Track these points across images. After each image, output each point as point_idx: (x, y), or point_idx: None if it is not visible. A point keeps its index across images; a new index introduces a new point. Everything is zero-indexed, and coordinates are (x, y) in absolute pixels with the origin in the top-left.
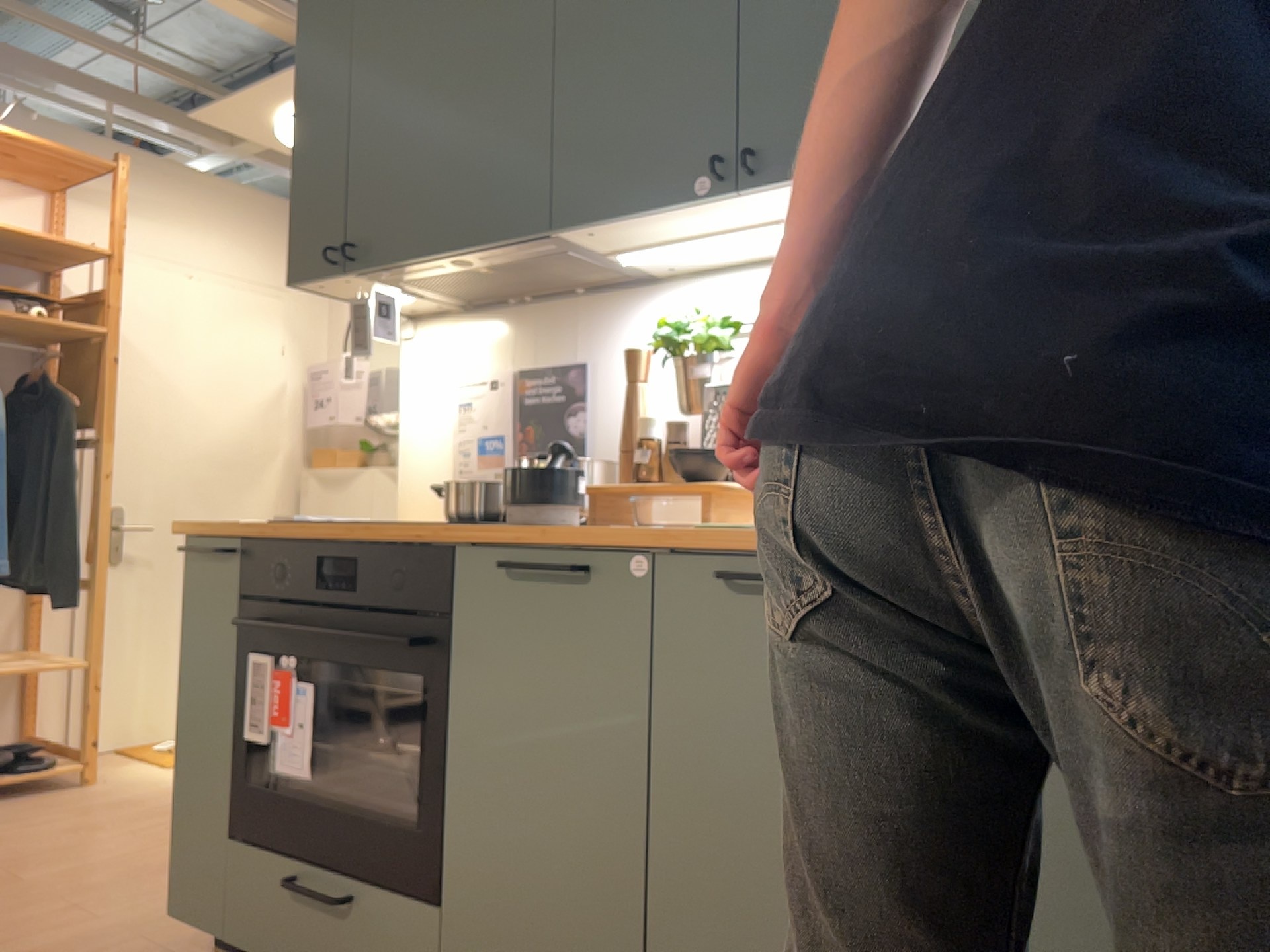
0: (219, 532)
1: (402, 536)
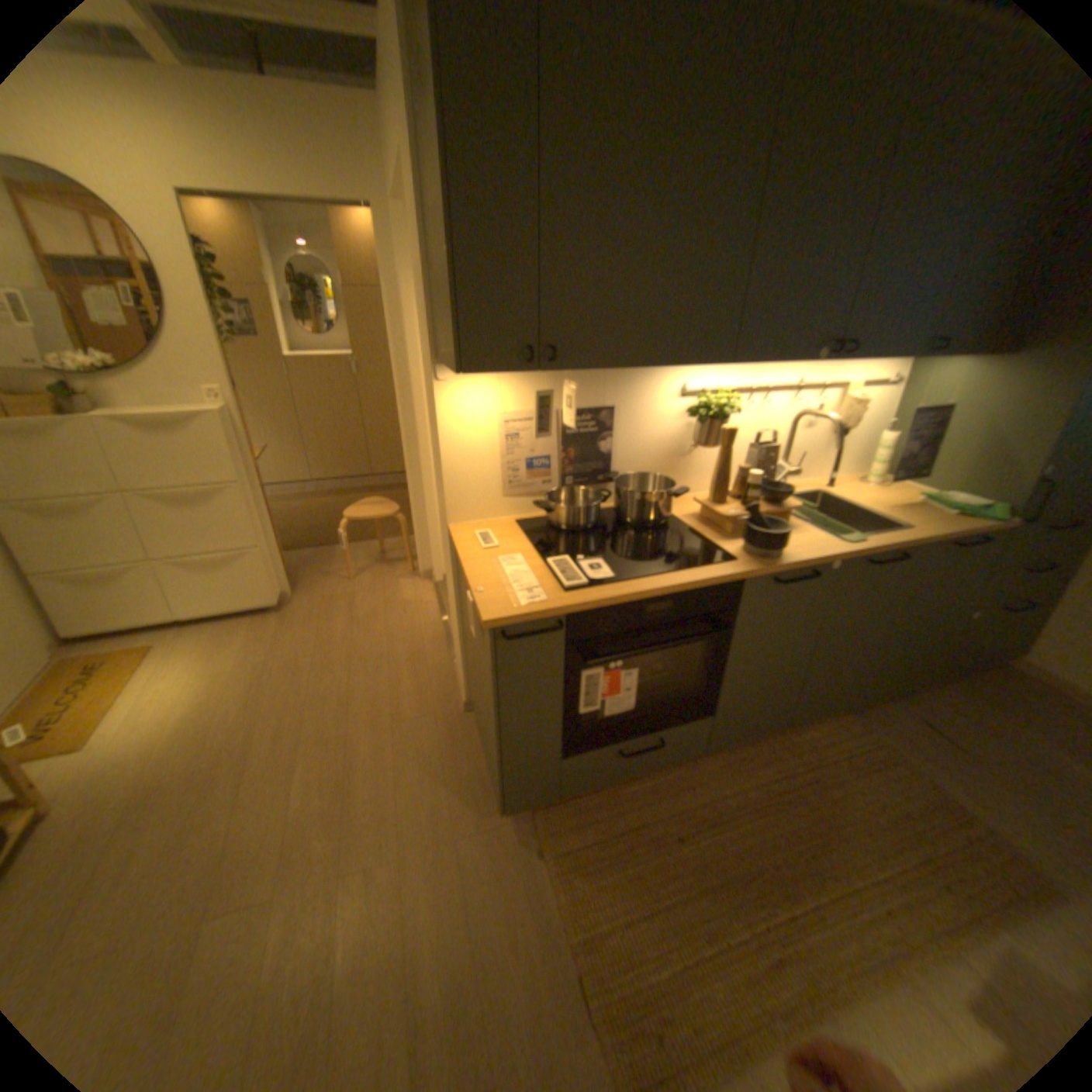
0: (547, 614)
1: (707, 579)
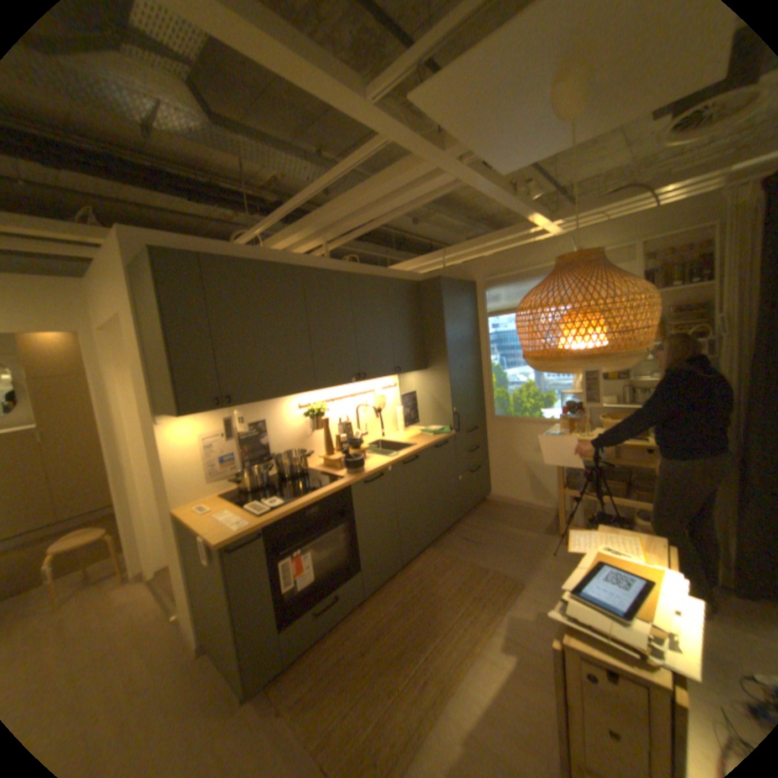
0: (250, 532)
1: (331, 491)
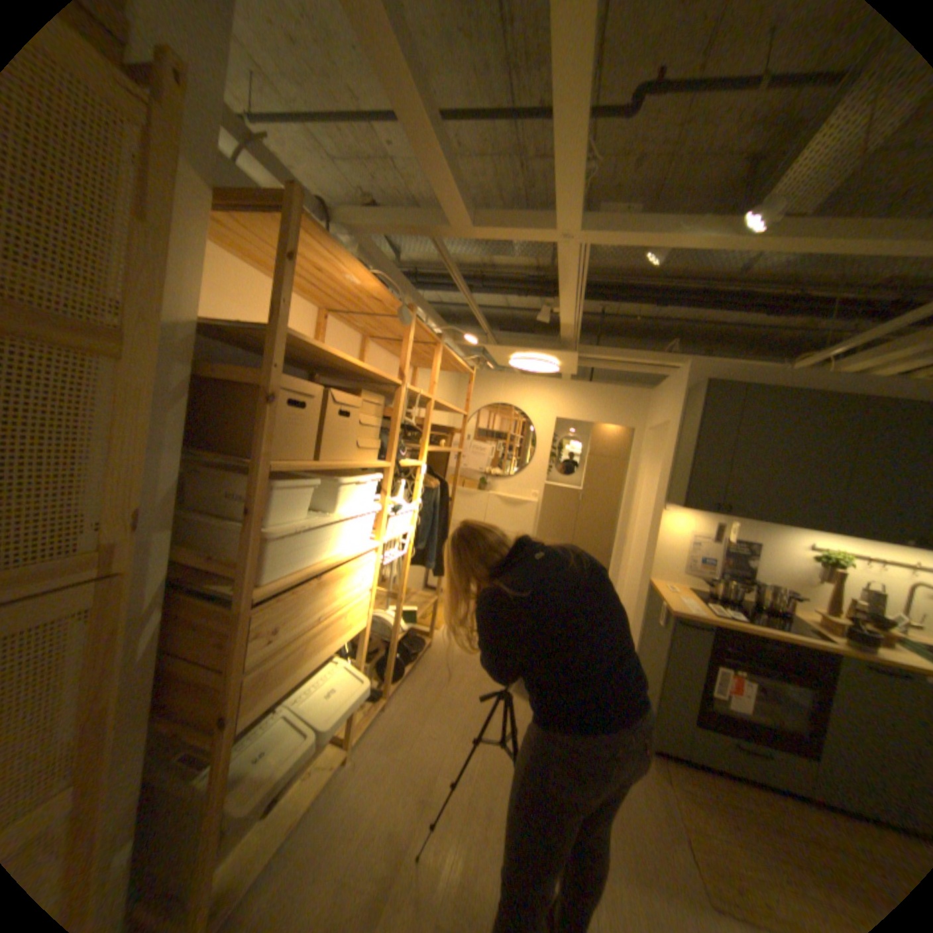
0: (707, 622)
1: (812, 645)
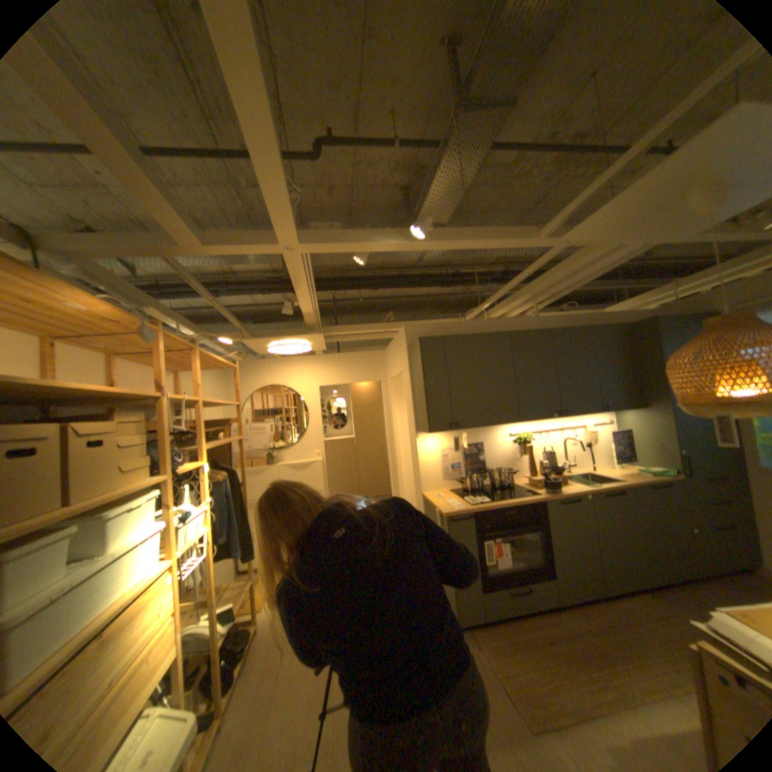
0: (466, 513)
1: (529, 502)
